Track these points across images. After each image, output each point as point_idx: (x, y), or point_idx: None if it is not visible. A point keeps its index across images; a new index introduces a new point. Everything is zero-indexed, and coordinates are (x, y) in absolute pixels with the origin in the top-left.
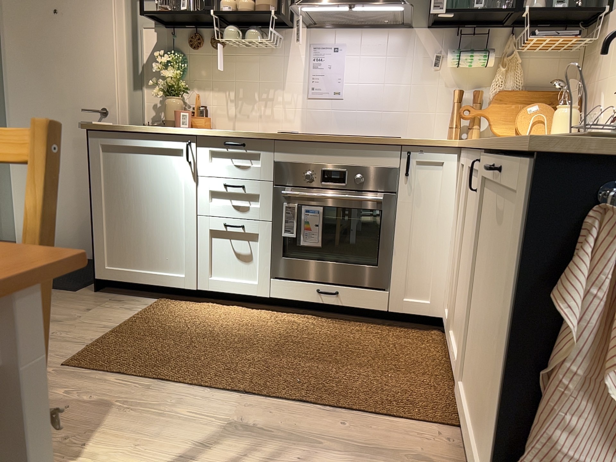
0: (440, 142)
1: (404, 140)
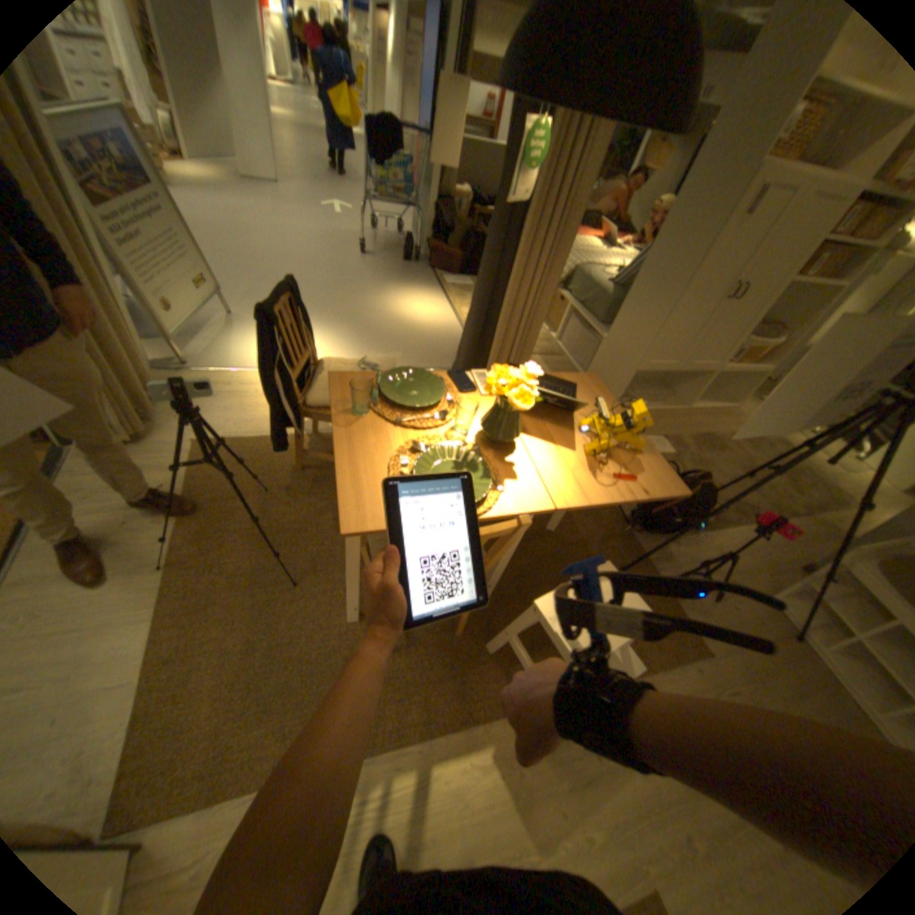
0: None
1: None
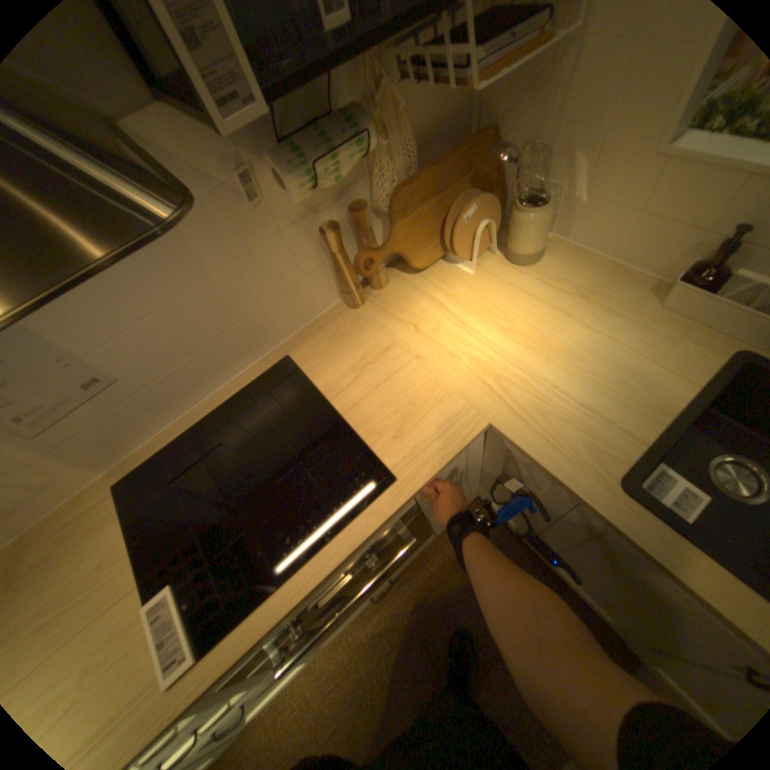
0: (464, 439)
1: (412, 484)
